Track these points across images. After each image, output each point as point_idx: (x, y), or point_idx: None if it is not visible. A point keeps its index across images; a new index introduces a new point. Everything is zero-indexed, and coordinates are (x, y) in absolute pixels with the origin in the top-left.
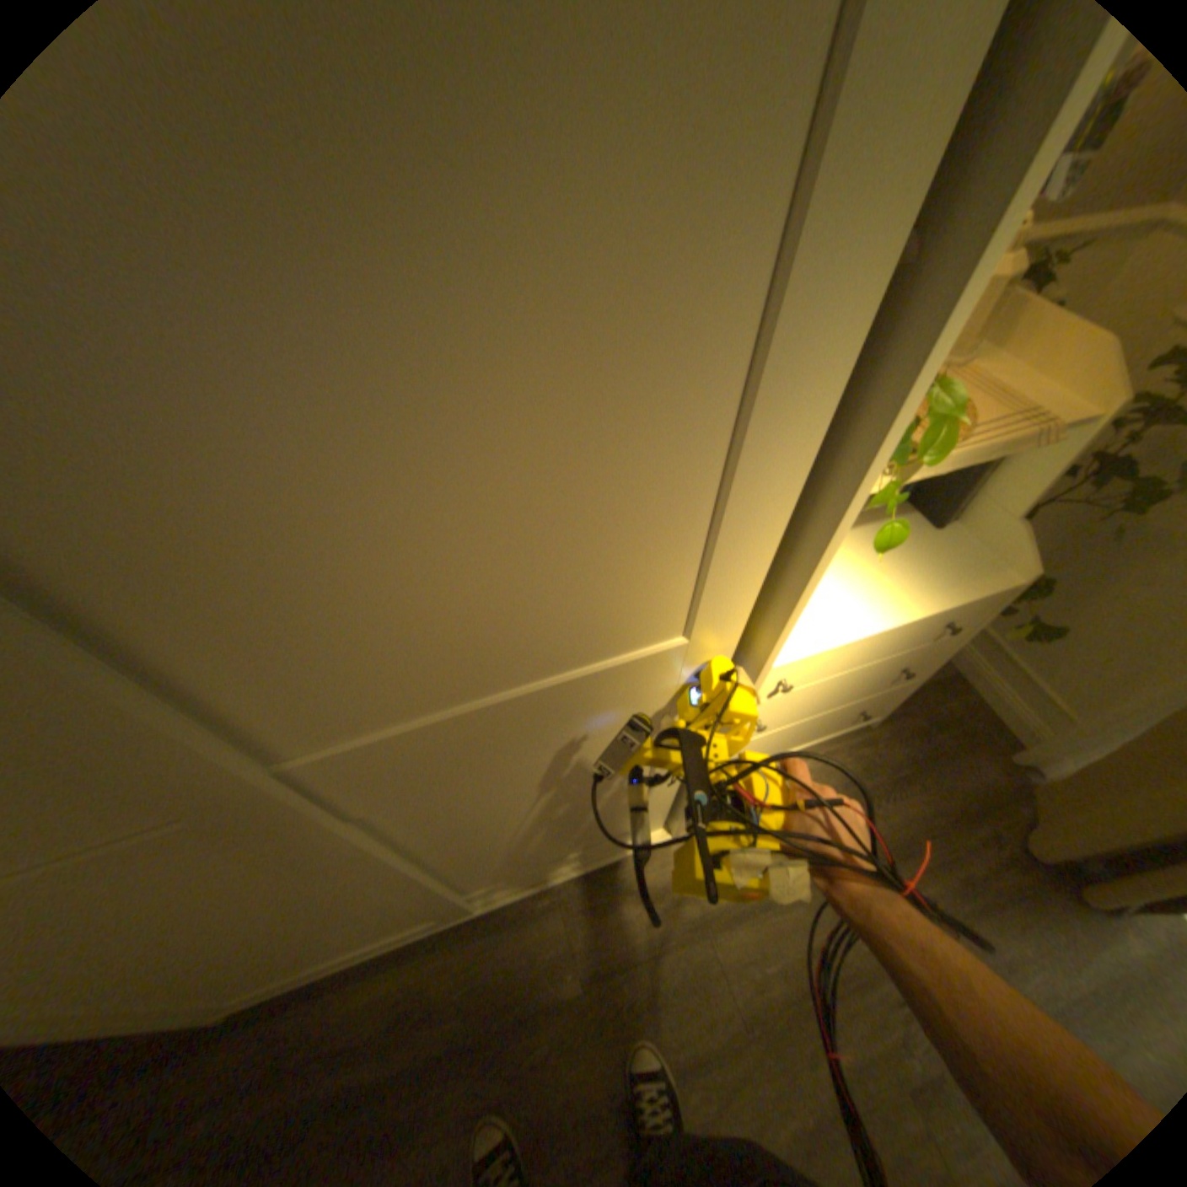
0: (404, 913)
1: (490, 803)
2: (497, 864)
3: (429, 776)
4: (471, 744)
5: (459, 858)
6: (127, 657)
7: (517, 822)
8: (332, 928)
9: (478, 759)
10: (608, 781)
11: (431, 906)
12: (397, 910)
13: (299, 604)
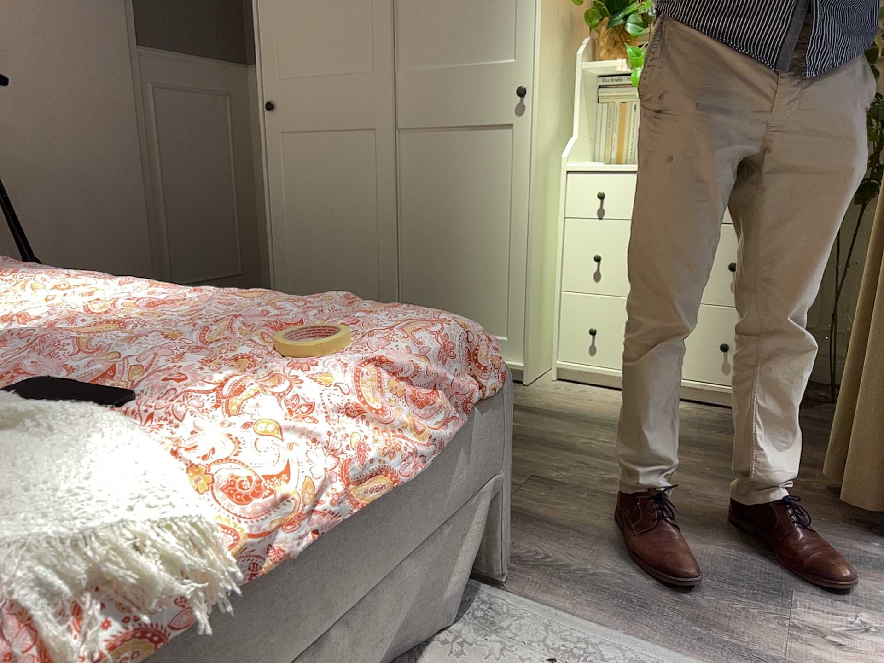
0: (375, 277)
1: (435, 170)
2: (424, 281)
3: (423, 112)
4: (438, 96)
5: (412, 239)
6: (395, 6)
7: (441, 213)
8: (353, 249)
9: (438, 111)
10: (485, 201)
11: (386, 278)
12: (375, 264)
13: (423, 3)
